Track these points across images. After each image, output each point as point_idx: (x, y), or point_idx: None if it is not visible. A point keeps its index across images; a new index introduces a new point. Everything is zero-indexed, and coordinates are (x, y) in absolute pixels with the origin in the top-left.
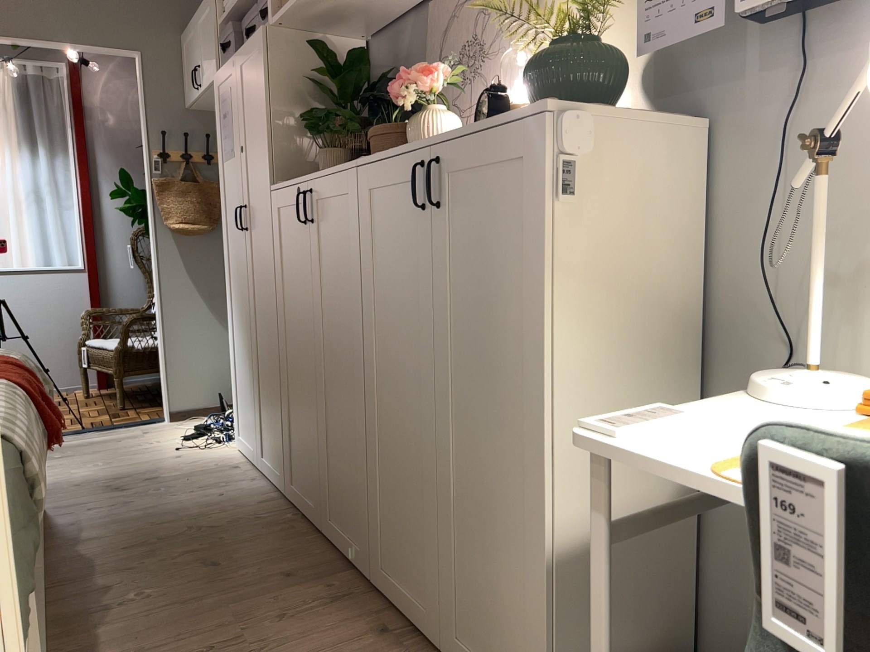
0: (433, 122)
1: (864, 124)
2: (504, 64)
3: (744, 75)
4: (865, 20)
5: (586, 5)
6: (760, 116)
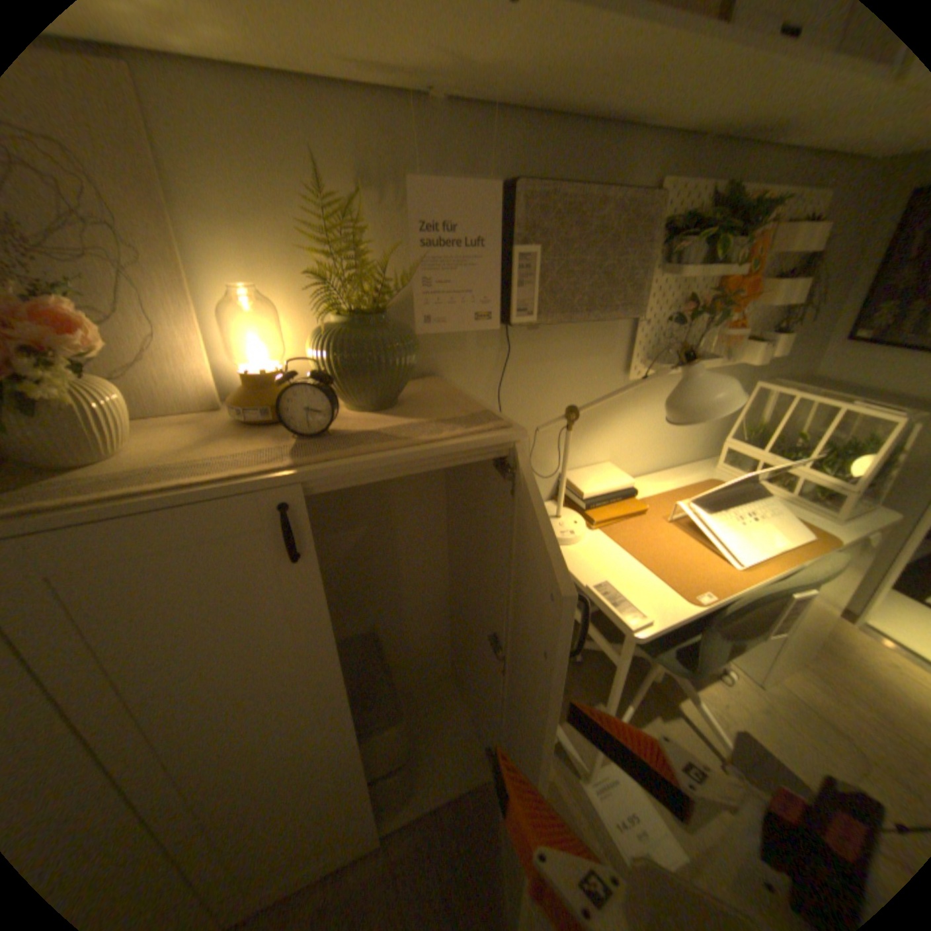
0: (98, 403)
1: (528, 382)
2: (124, 279)
3: (460, 344)
4: (529, 325)
5: (332, 256)
6: (472, 373)
